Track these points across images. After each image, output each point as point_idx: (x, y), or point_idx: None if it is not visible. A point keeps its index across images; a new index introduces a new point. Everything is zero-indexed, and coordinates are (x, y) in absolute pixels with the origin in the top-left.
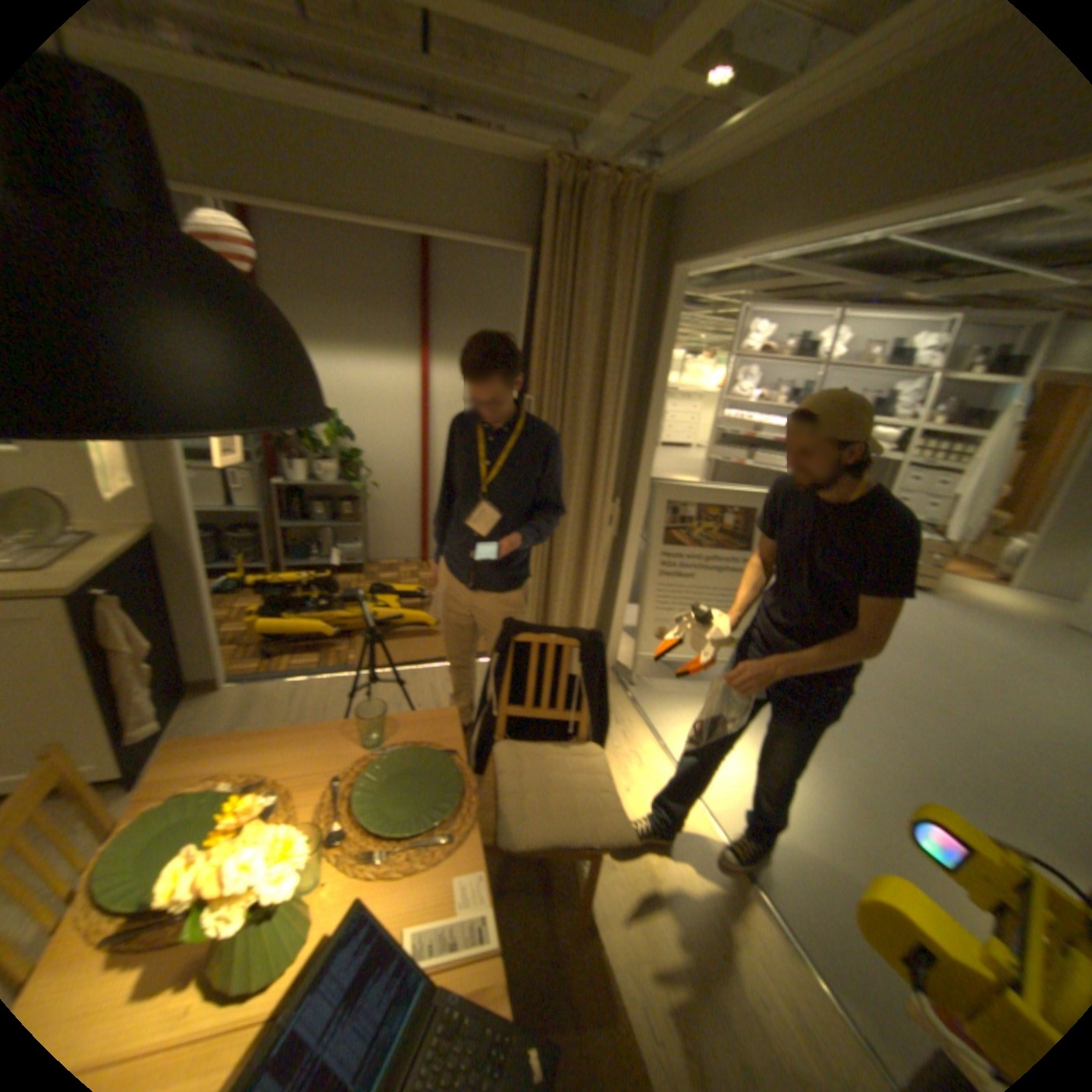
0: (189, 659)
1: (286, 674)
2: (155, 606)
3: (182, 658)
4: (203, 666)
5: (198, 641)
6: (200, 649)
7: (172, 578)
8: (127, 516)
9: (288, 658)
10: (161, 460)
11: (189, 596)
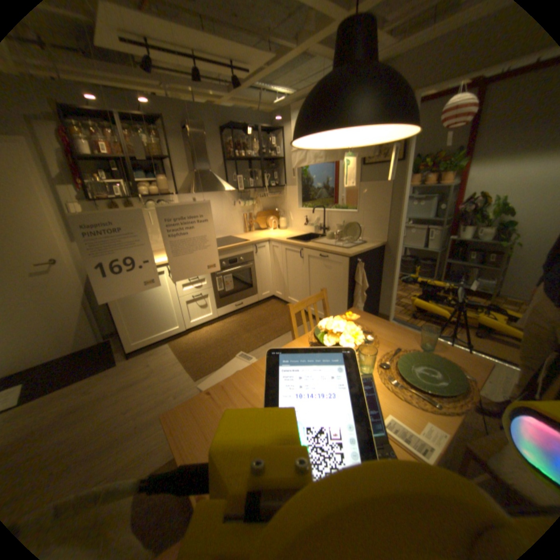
0: (383, 304)
1: (419, 330)
2: (378, 276)
3: (381, 303)
4: (387, 309)
5: (388, 297)
6: (388, 301)
7: (387, 267)
8: (380, 238)
9: (424, 324)
10: (399, 216)
11: (391, 277)
